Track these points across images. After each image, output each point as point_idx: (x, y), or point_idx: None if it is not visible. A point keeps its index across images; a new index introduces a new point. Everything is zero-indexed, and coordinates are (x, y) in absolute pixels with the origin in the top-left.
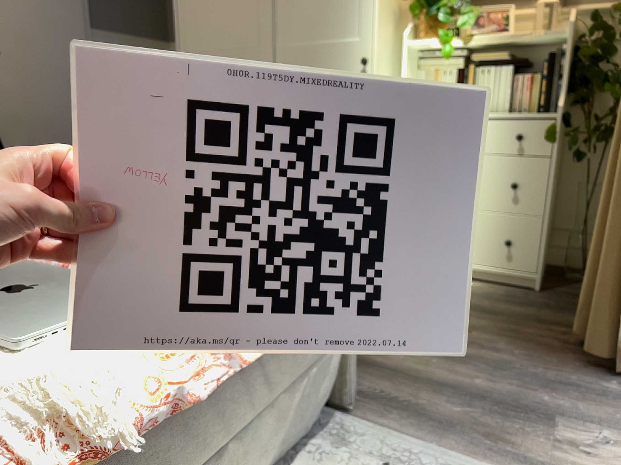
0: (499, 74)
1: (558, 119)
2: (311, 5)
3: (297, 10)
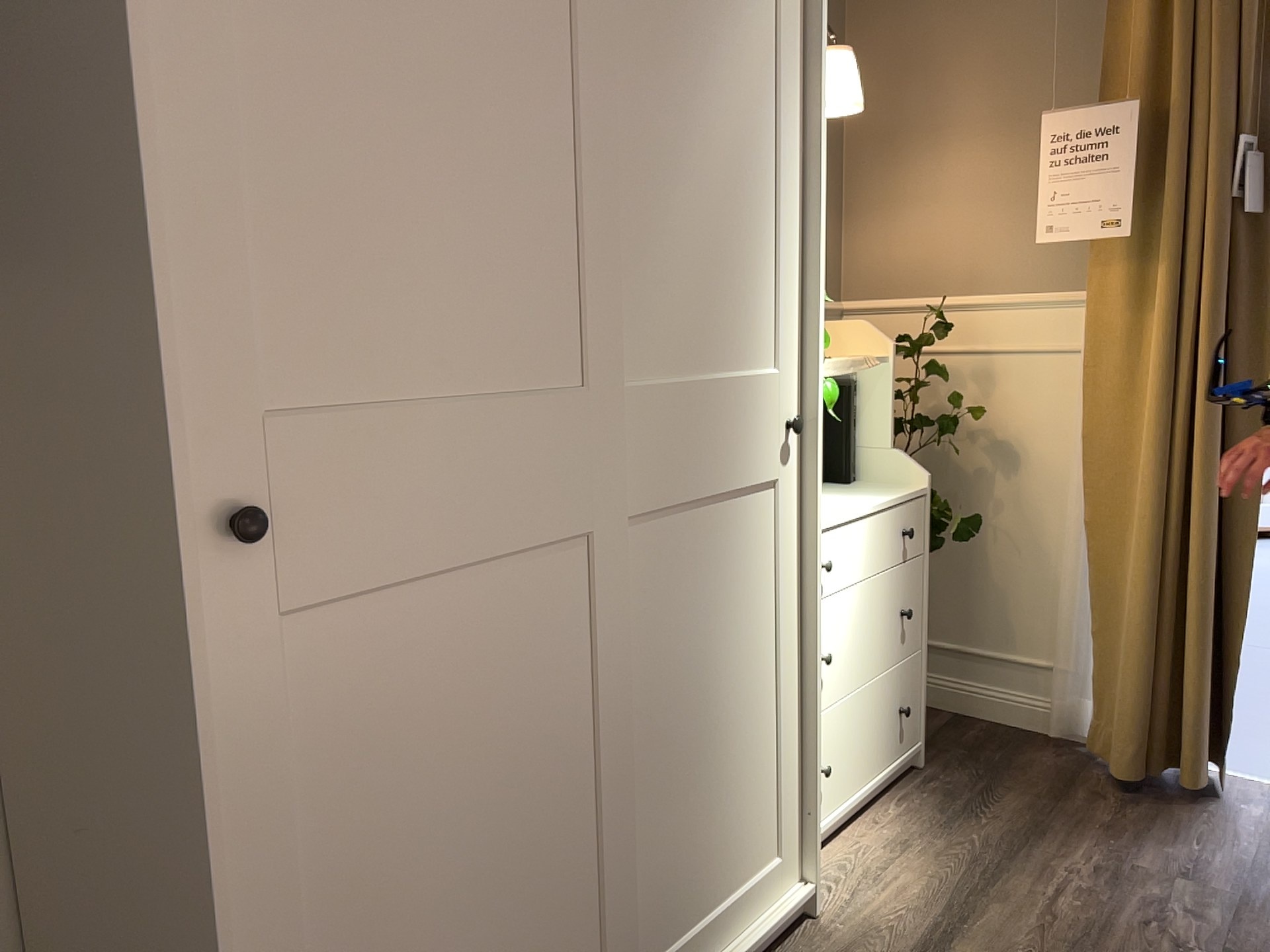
0: None
1: (926, 496)
2: (688, 263)
3: (657, 268)
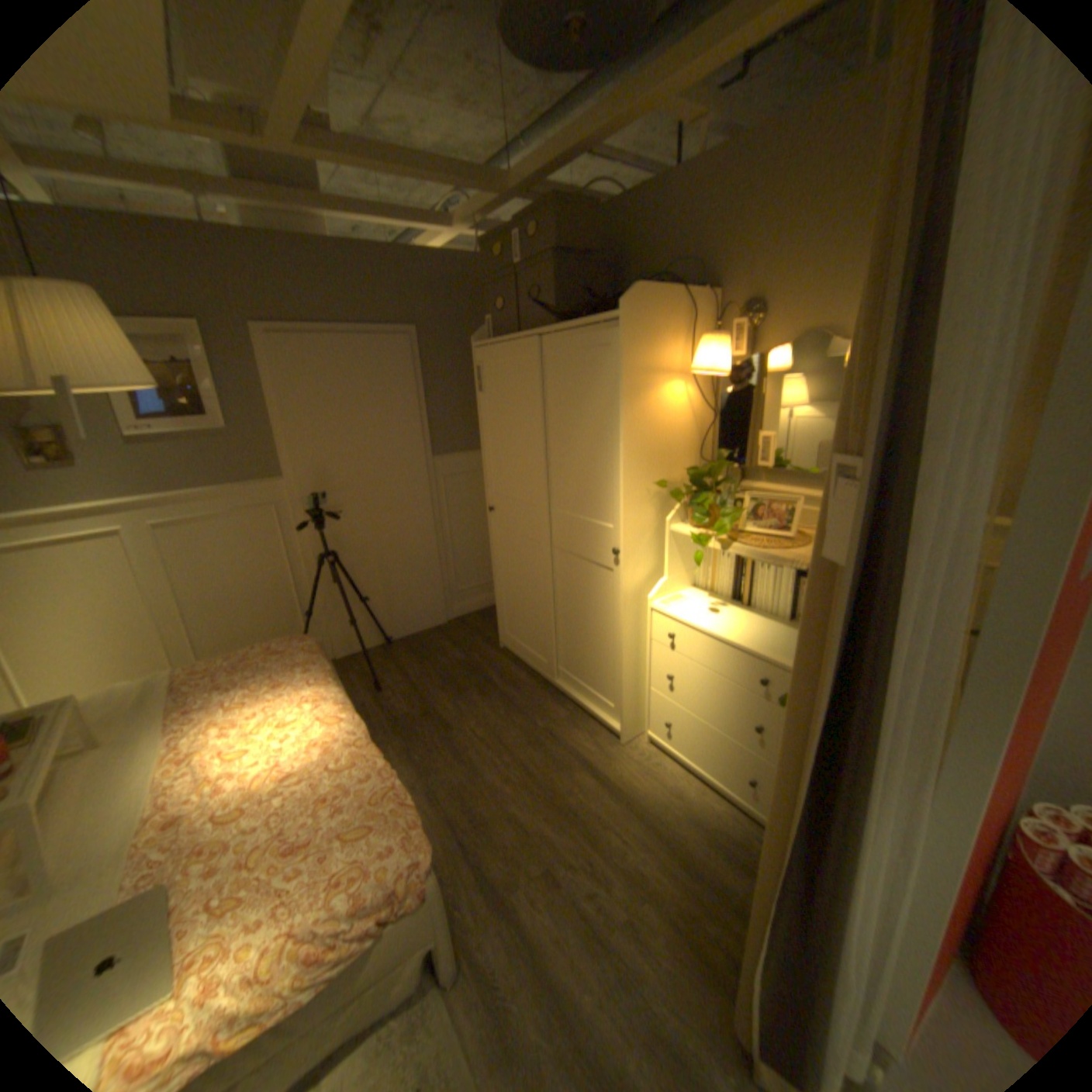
0: (777, 575)
1: None
2: (574, 481)
3: (564, 482)
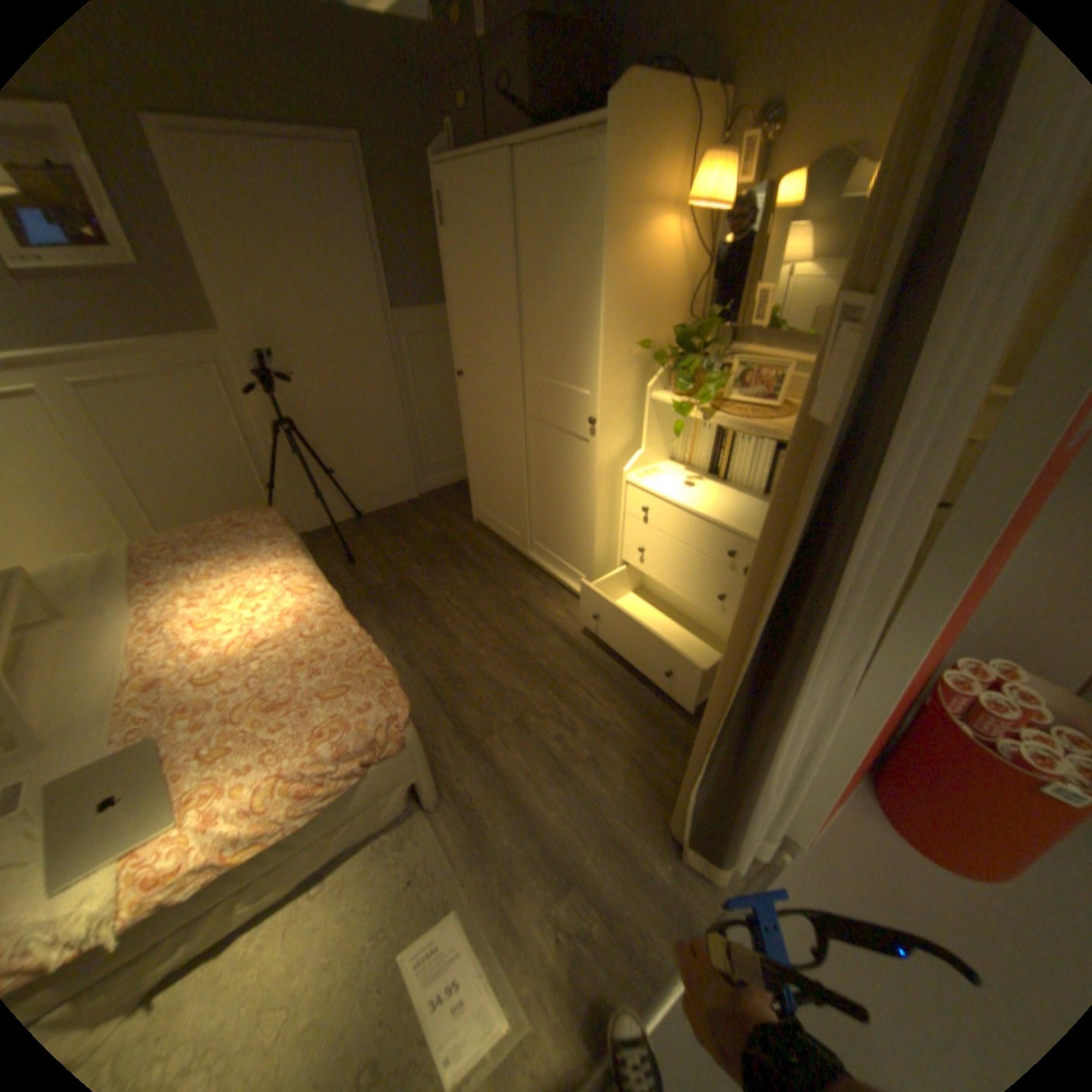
0: (757, 448)
1: None
2: (549, 341)
3: (538, 341)
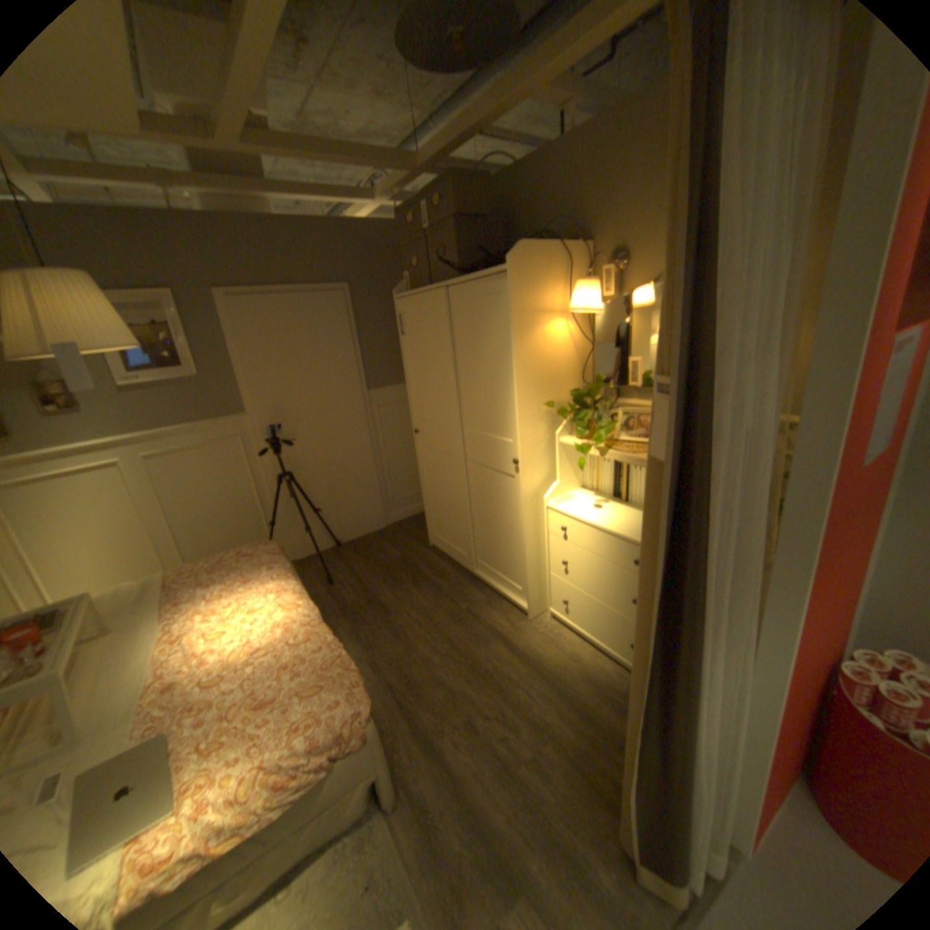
0: None
1: None
2: (479, 406)
3: (472, 406)
